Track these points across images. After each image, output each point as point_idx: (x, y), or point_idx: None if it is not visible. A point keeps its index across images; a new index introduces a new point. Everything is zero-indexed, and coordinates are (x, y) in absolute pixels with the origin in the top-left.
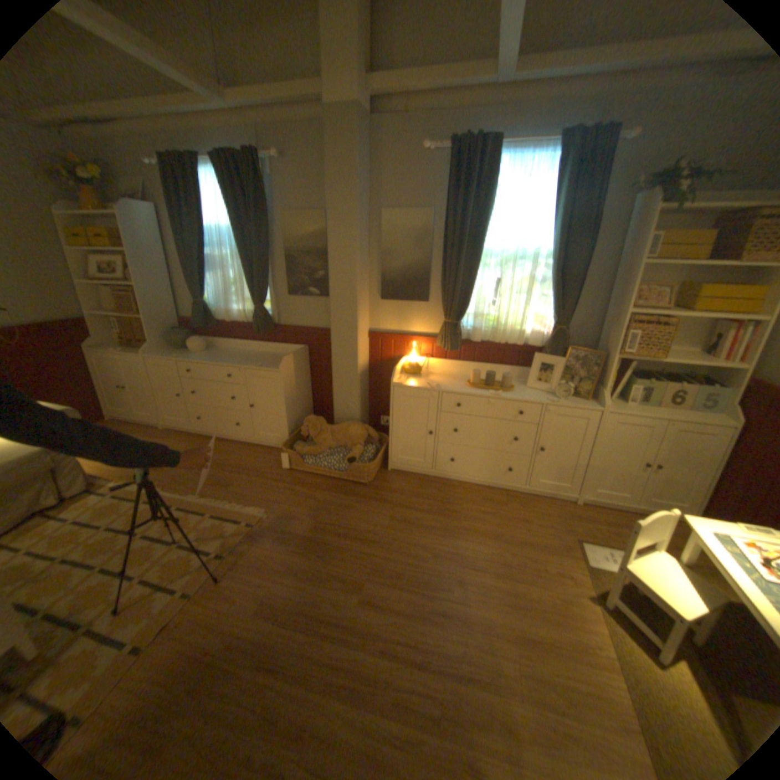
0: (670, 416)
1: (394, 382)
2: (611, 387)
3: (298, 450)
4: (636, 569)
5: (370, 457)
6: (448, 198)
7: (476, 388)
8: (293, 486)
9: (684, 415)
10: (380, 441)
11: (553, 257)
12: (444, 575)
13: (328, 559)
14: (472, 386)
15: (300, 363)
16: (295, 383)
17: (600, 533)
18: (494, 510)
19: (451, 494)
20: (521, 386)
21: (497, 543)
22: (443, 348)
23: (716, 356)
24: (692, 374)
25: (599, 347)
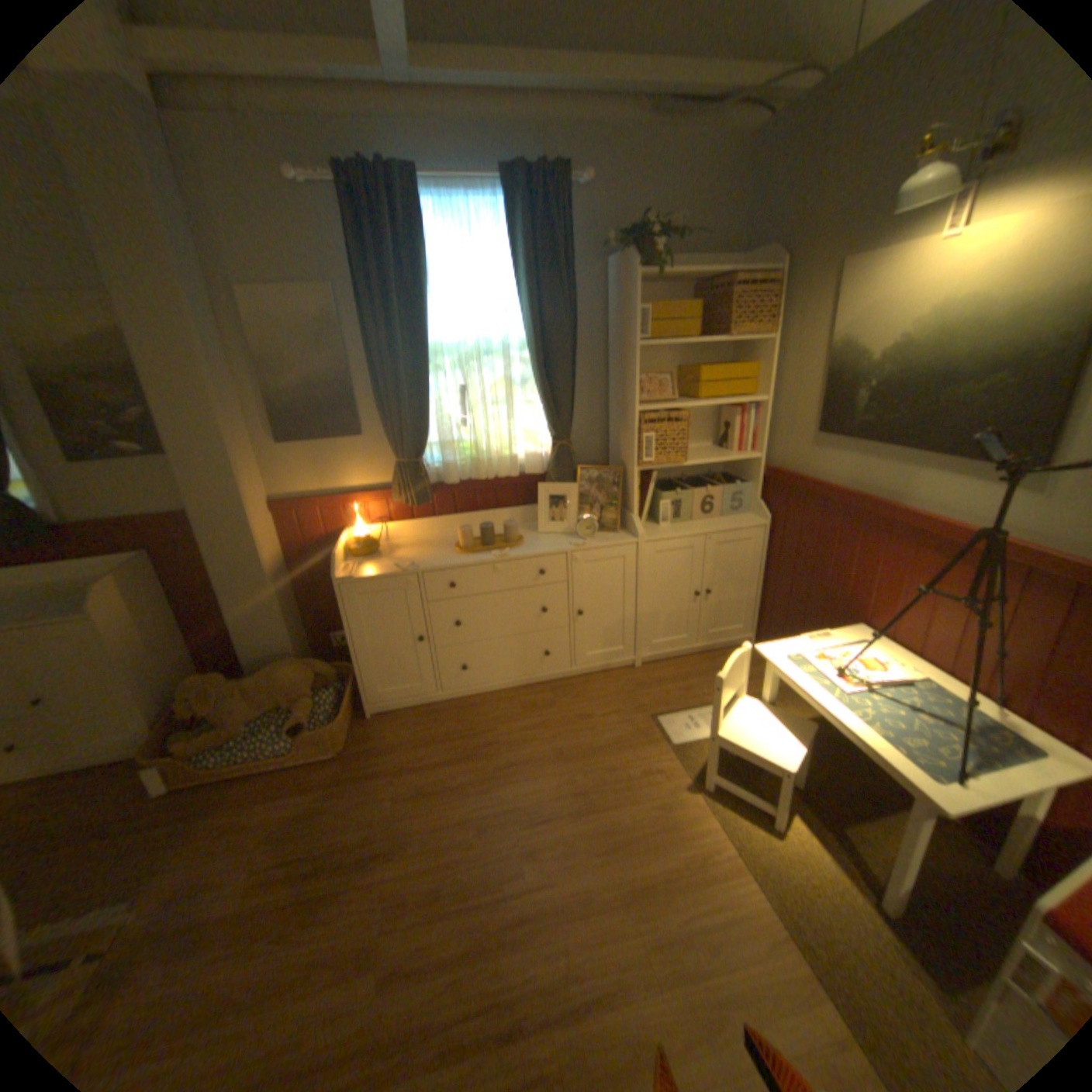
0: (704, 530)
1: (337, 576)
2: (638, 510)
3: (178, 751)
4: (727, 732)
5: (329, 710)
6: (352, 265)
7: (471, 553)
8: (186, 822)
9: (716, 523)
10: (339, 676)
11: (529, 347)
12: (501, 854)
13: (296, 933)
14: (465, 552)
15: (136, 586)
16: (137, 626)
17: (670, 694)
18: (541, 717)
19: (475, 718)
20: (531, 533)
21: (559, 766)
22: (406, 503)
23: (729, 449)
24: (710, 474)
25: (610, 460)
